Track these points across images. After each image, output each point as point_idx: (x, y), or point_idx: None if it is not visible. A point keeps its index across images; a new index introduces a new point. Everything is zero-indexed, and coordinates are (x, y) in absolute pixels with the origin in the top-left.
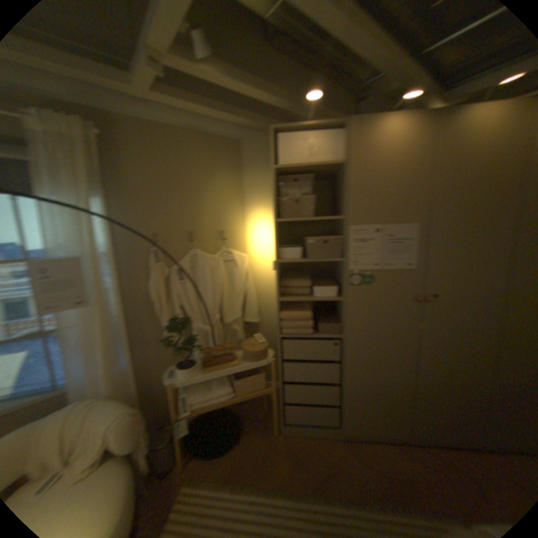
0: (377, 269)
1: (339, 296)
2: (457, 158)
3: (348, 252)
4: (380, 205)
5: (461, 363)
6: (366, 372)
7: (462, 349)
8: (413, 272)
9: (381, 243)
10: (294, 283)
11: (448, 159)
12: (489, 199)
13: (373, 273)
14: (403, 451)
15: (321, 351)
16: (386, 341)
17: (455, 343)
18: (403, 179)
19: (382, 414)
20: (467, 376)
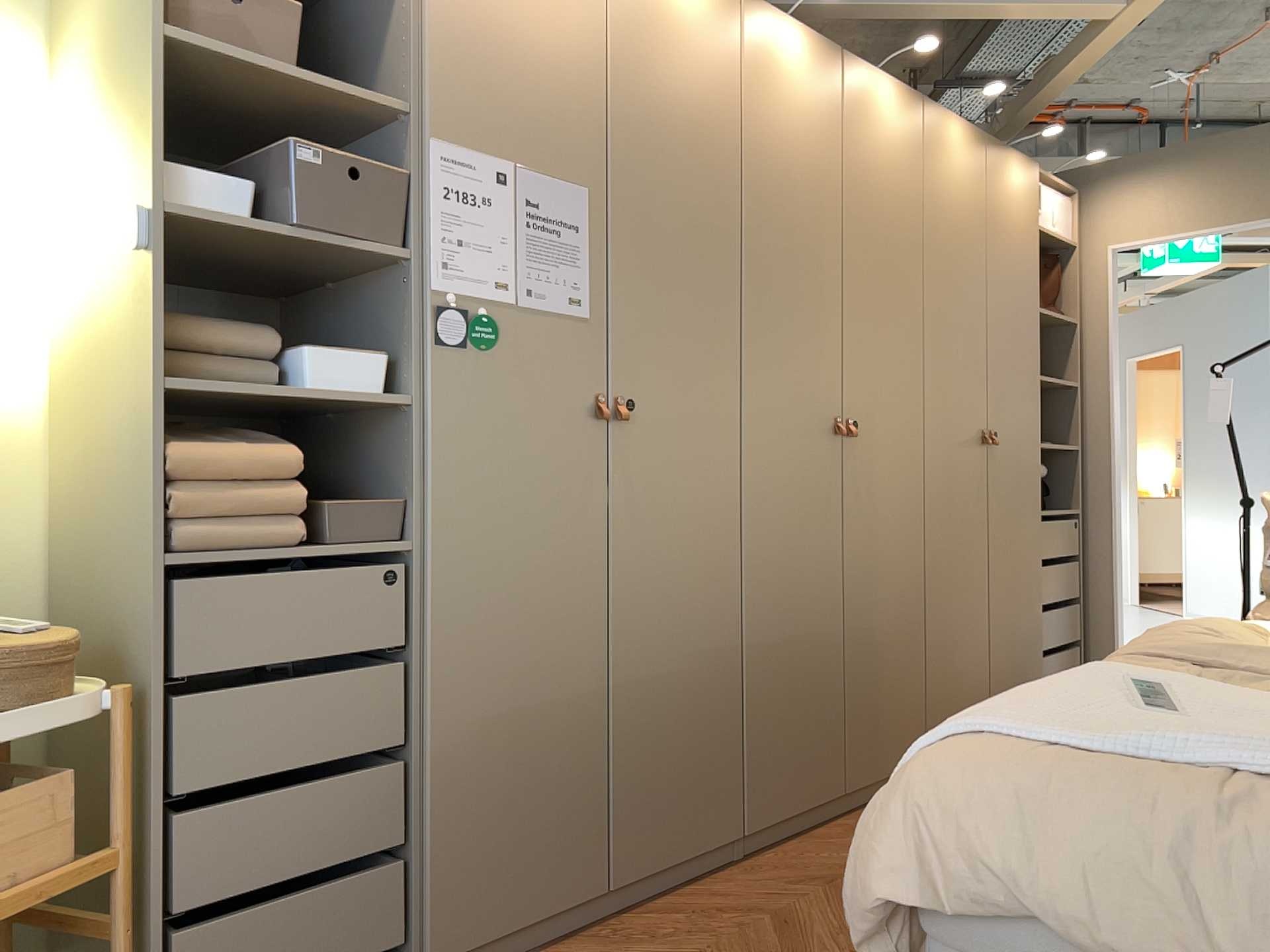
0: (502, 302)
1: (384, 395)
2: (645, 49)
3: (420, 227)
4: (502, 103)
5: (687, 599)
6: (483, 674)
7: (687, 559)
8: (583, 327)
9: (509, 221)
10: (205, 335)
11: (630, 43)
12: (700, 170)
13: (493, 313)
14: (594, 940)
15: (333, 616)
16: (531, 550)
17: (673, 540)
18: (549, 51)
19: (532, 829)
20: (700, 636)
